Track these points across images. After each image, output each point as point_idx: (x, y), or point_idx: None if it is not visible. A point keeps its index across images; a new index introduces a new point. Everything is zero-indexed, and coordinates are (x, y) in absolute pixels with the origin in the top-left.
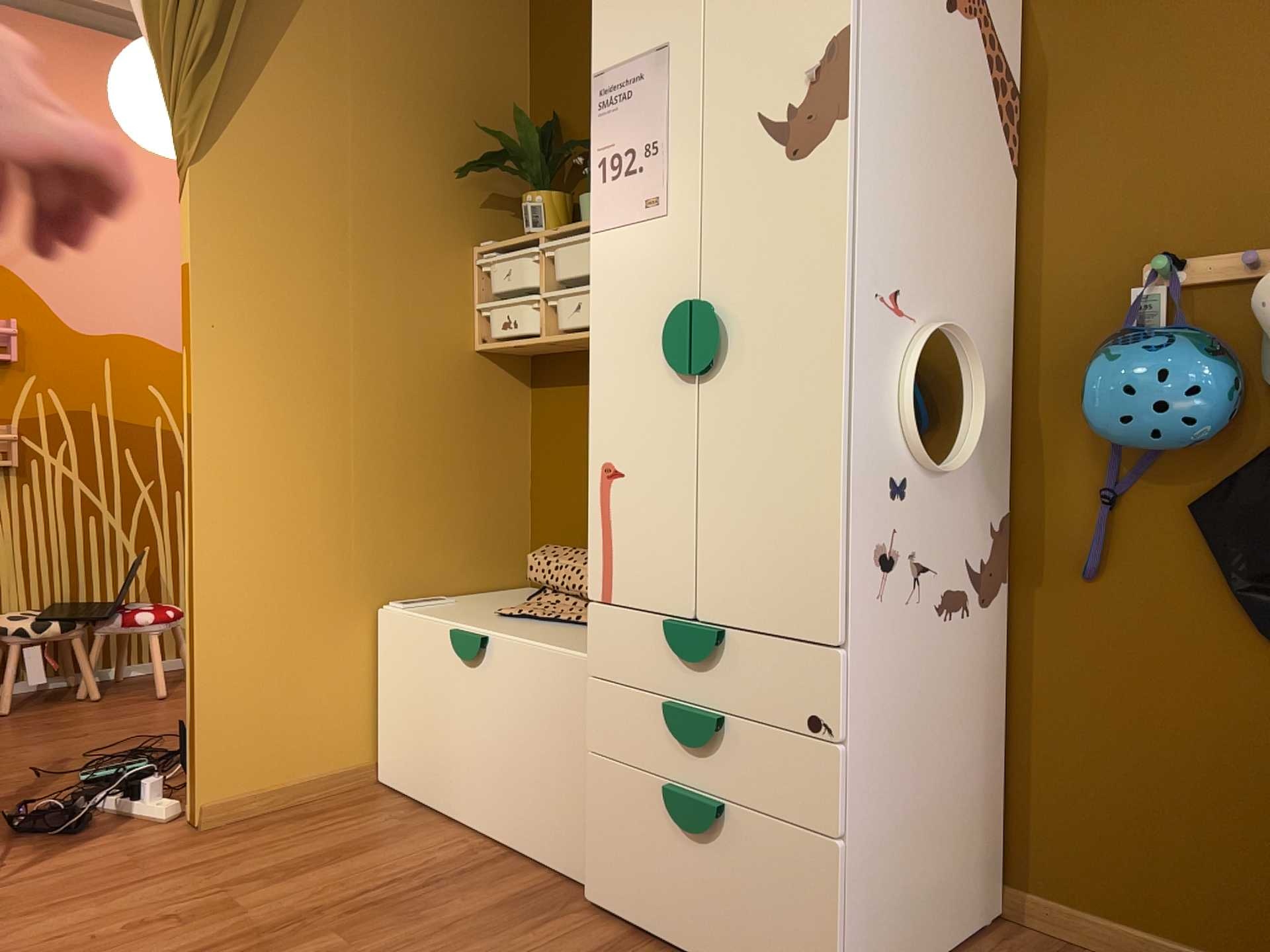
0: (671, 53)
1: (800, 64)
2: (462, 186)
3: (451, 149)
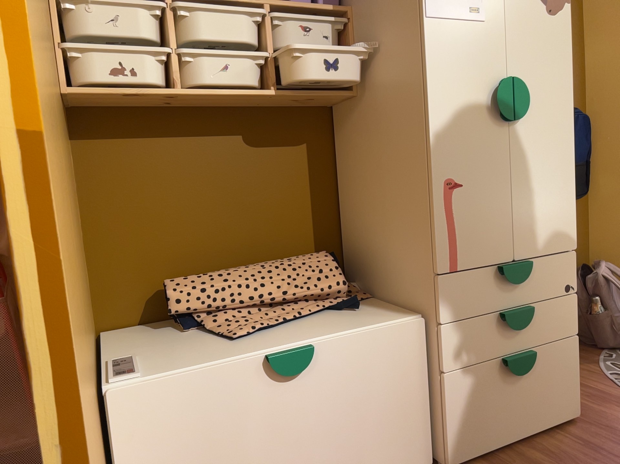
0: None
1: None
2: None
3: None
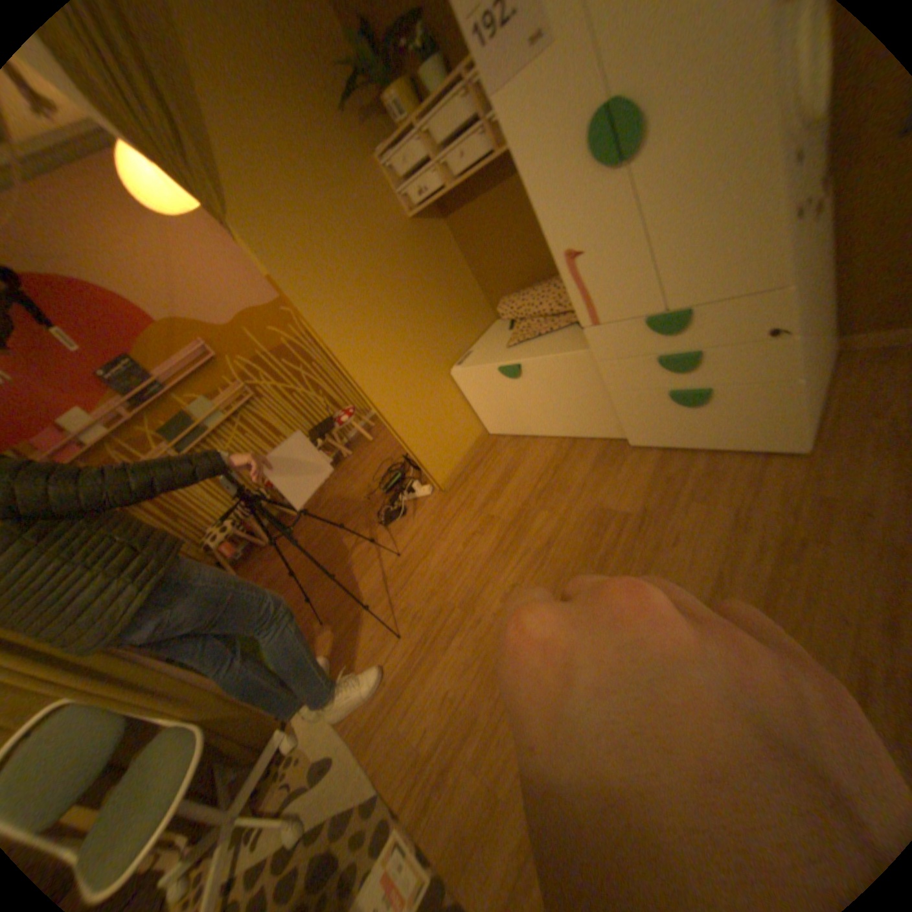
0: None
1: None
2: (342, 115)
3: (320, 92)
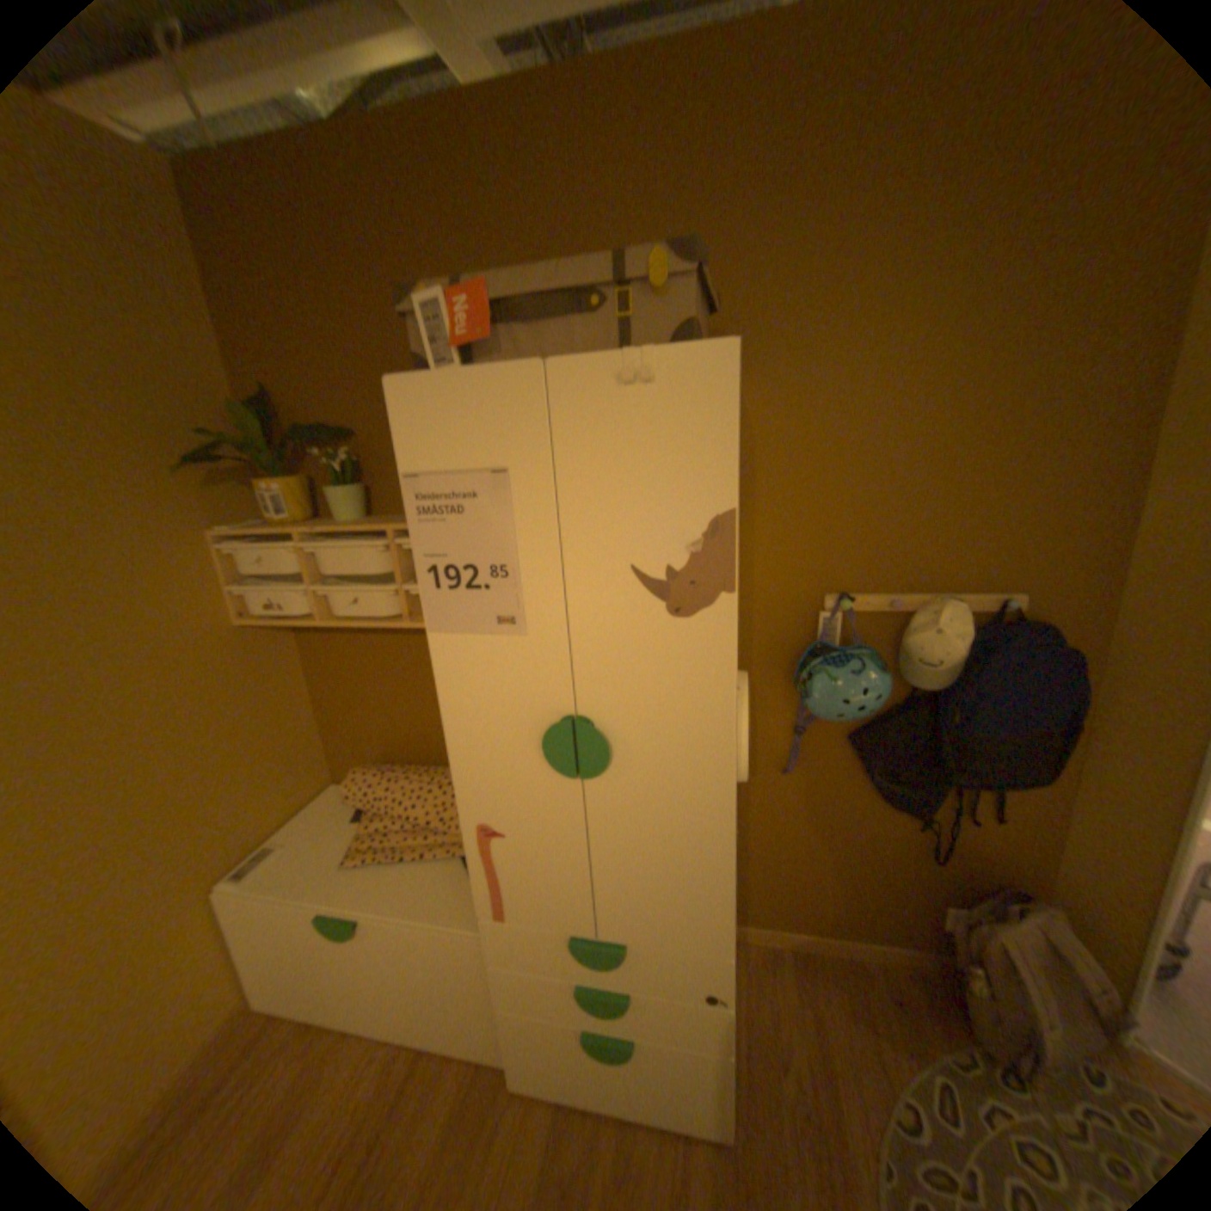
0: (512, 478)
1: (679, 530)
2: (173, 472)
3: (146, 434)
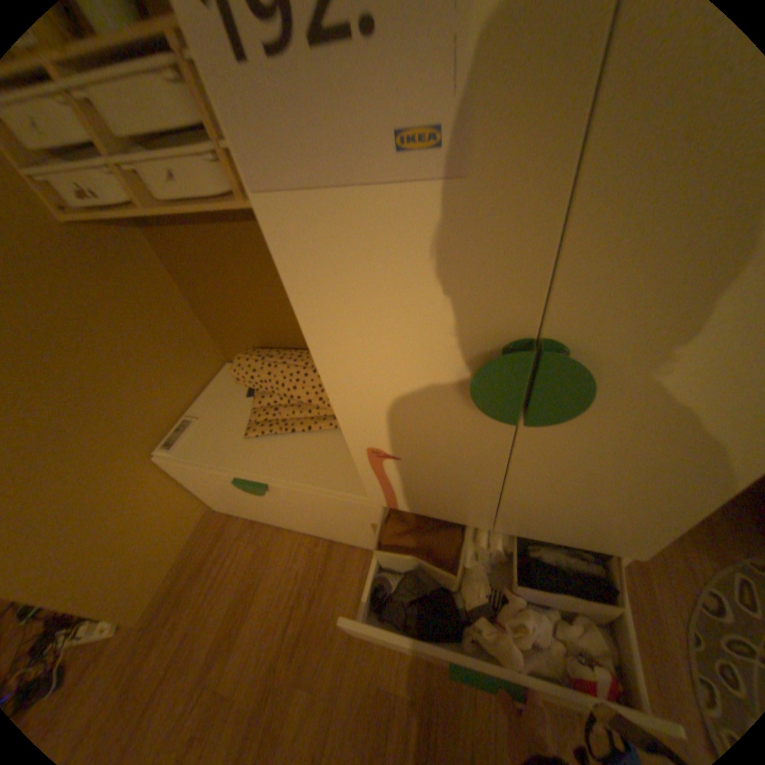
0: None
1: None
2: None
3: None
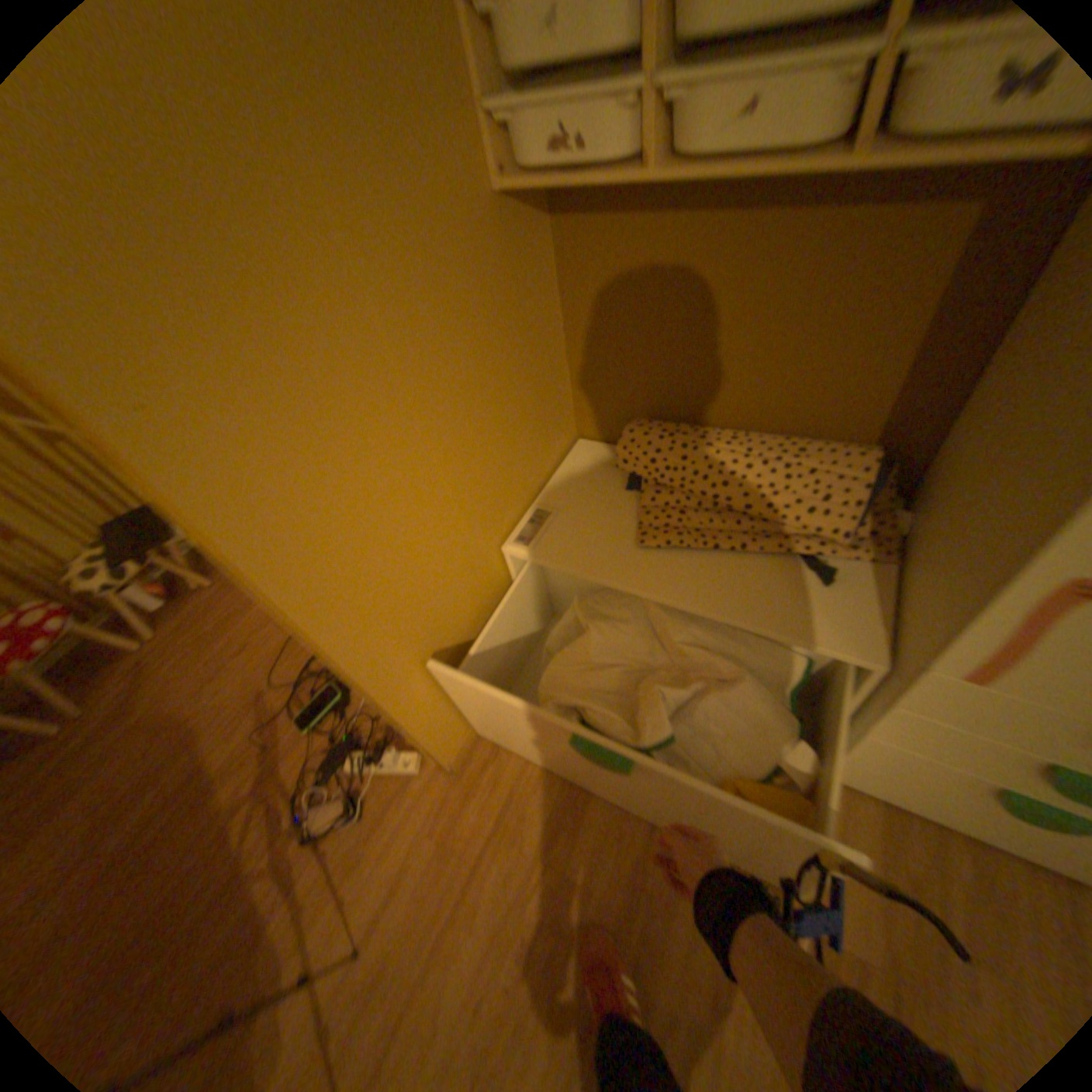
0: None
1: None
2: None
3: None
